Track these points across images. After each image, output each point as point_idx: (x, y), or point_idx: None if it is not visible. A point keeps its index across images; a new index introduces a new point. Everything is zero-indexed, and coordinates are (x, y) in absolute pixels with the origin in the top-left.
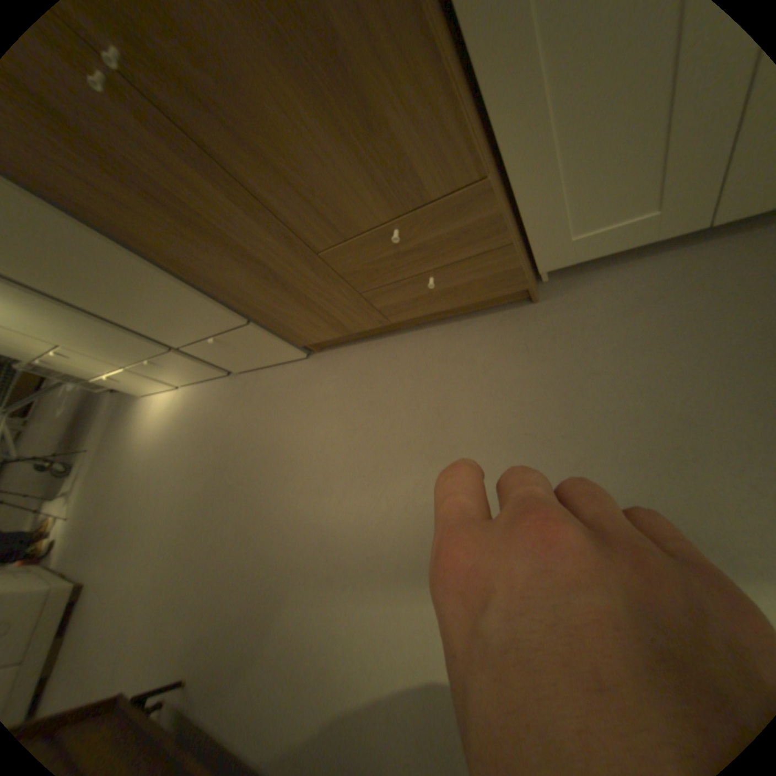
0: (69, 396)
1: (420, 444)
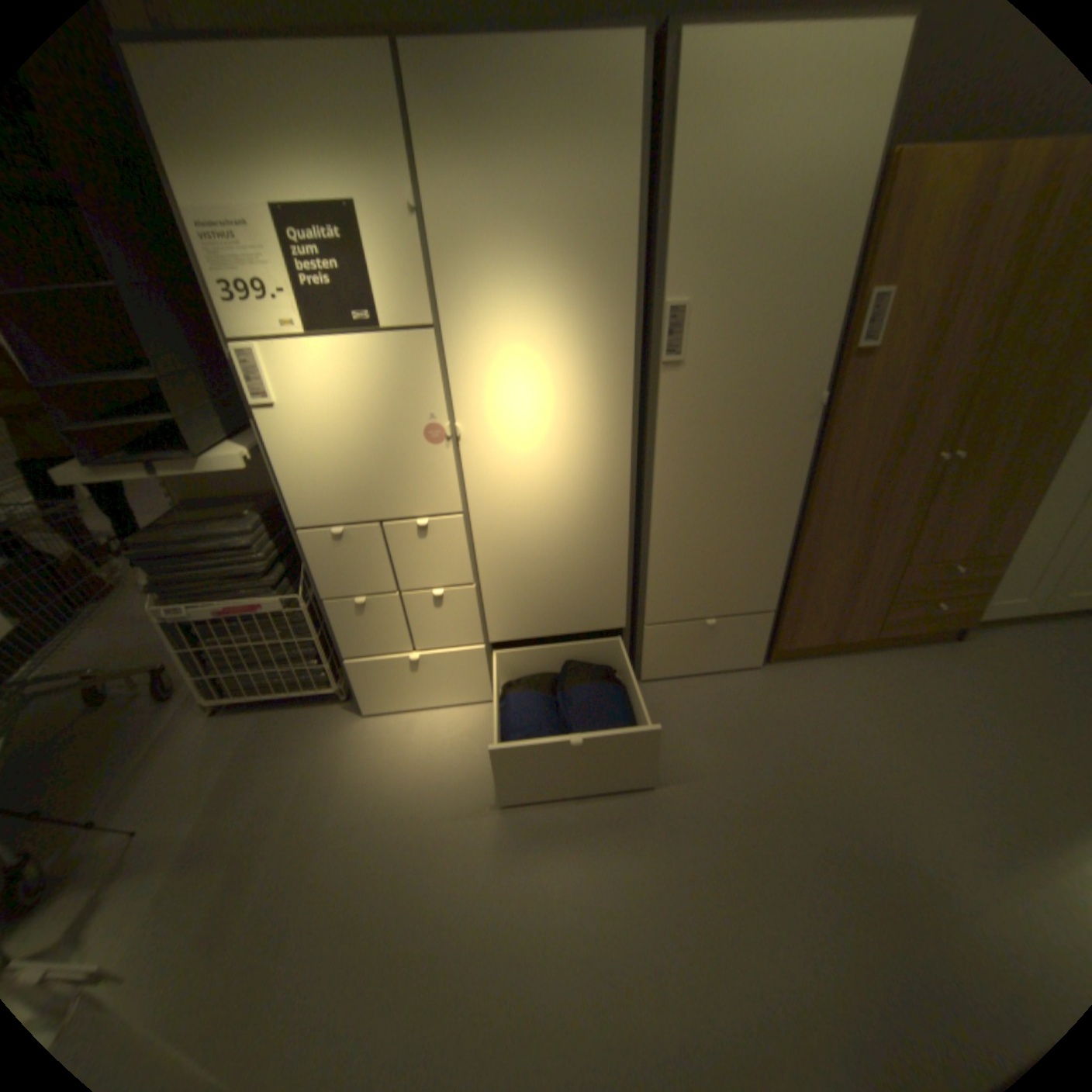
0: None
1: (970, 731)
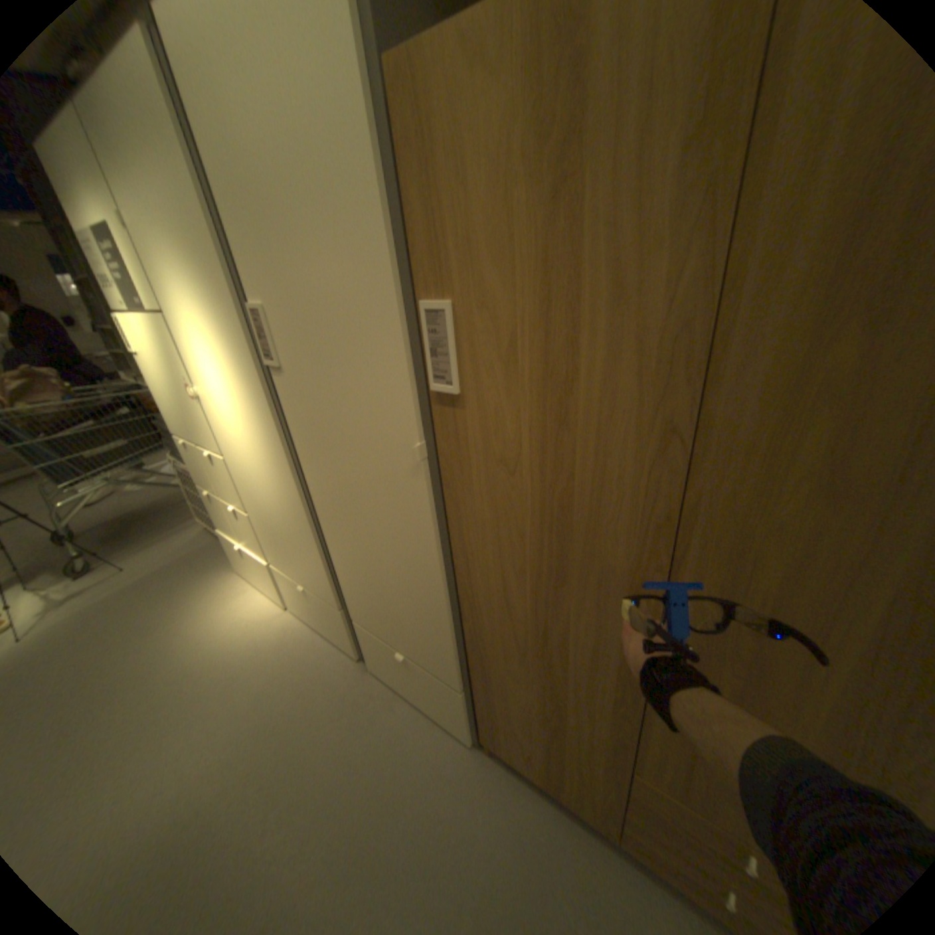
0: (155, 478)
1: None
